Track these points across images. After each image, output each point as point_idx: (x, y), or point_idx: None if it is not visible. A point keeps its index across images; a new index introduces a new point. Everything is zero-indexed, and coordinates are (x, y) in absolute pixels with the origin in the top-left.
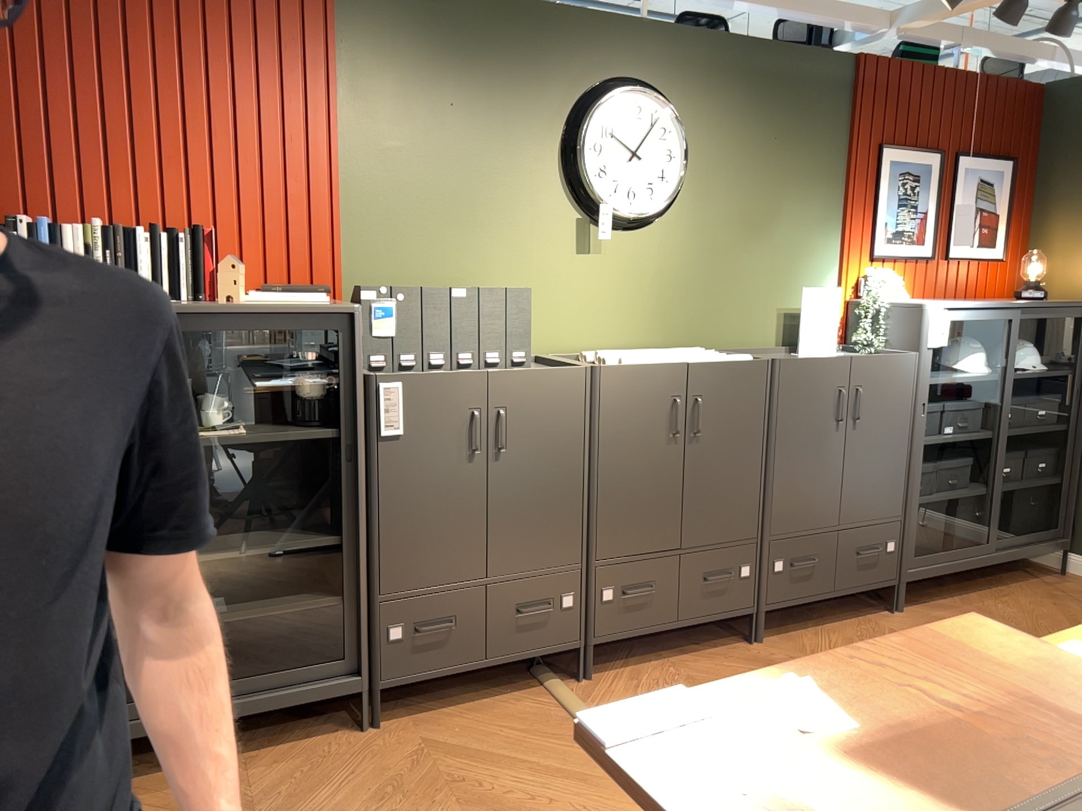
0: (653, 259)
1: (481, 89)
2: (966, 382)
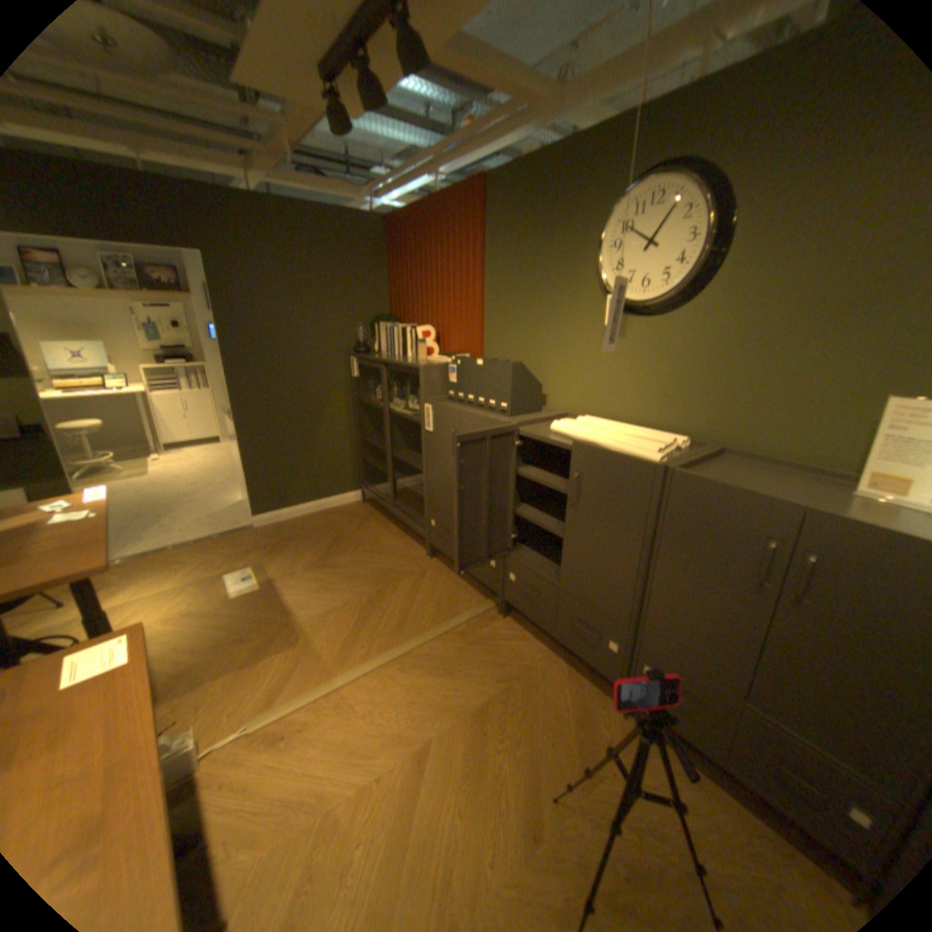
0: (674, 344)
1: (549, 220)
2: None
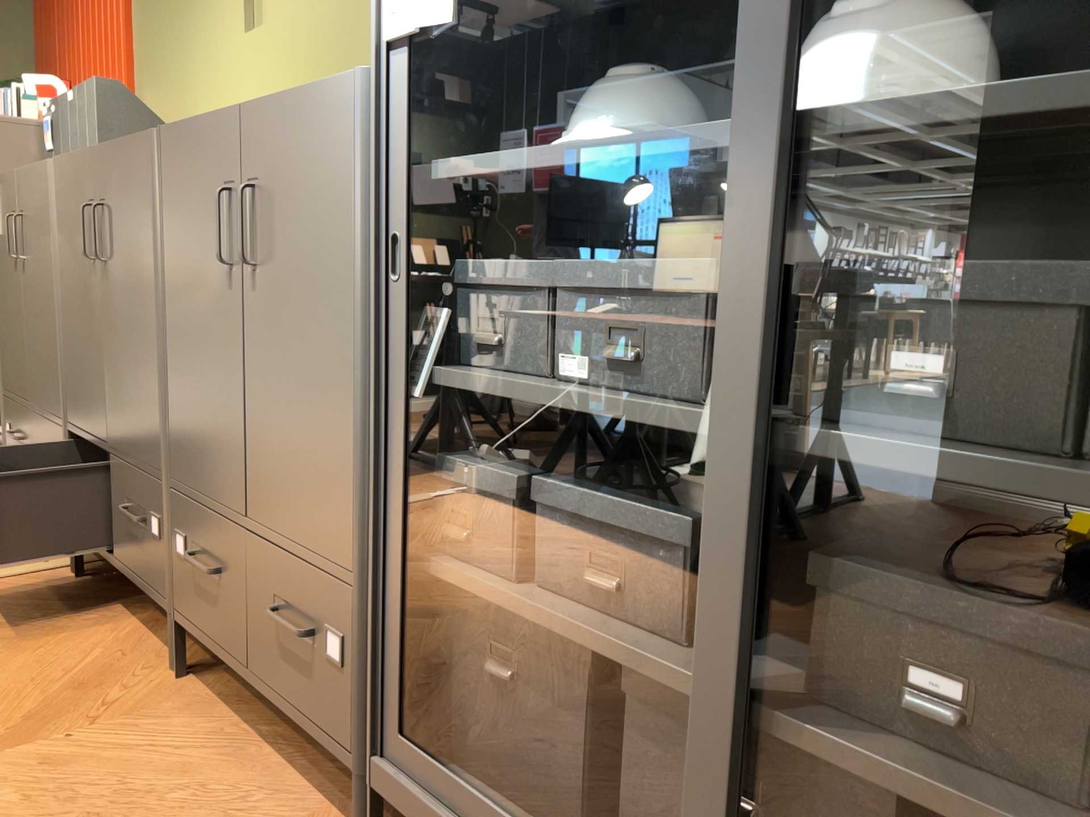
0: (304, 16)
1: None
2: (591, 159)
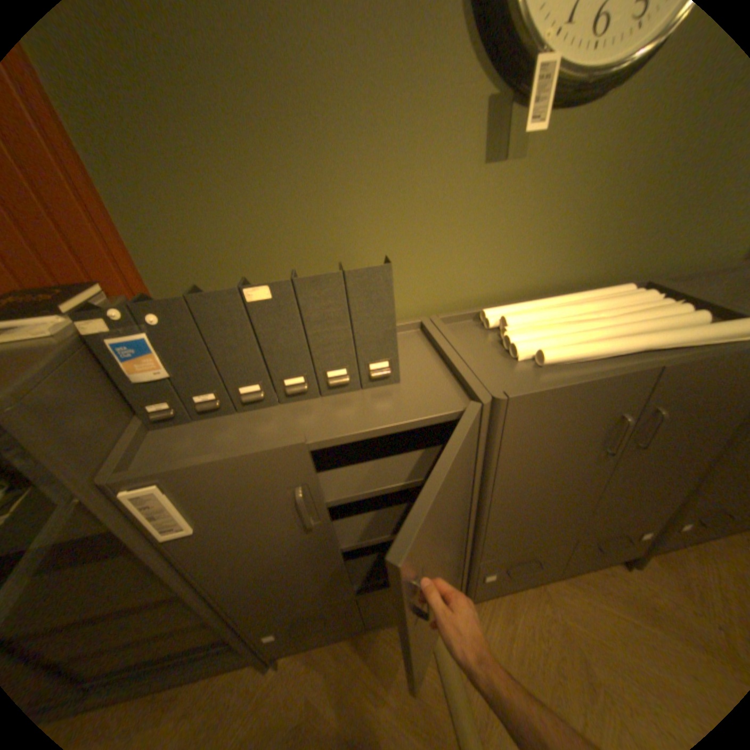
0: (605, 154)
1: None
2: None
